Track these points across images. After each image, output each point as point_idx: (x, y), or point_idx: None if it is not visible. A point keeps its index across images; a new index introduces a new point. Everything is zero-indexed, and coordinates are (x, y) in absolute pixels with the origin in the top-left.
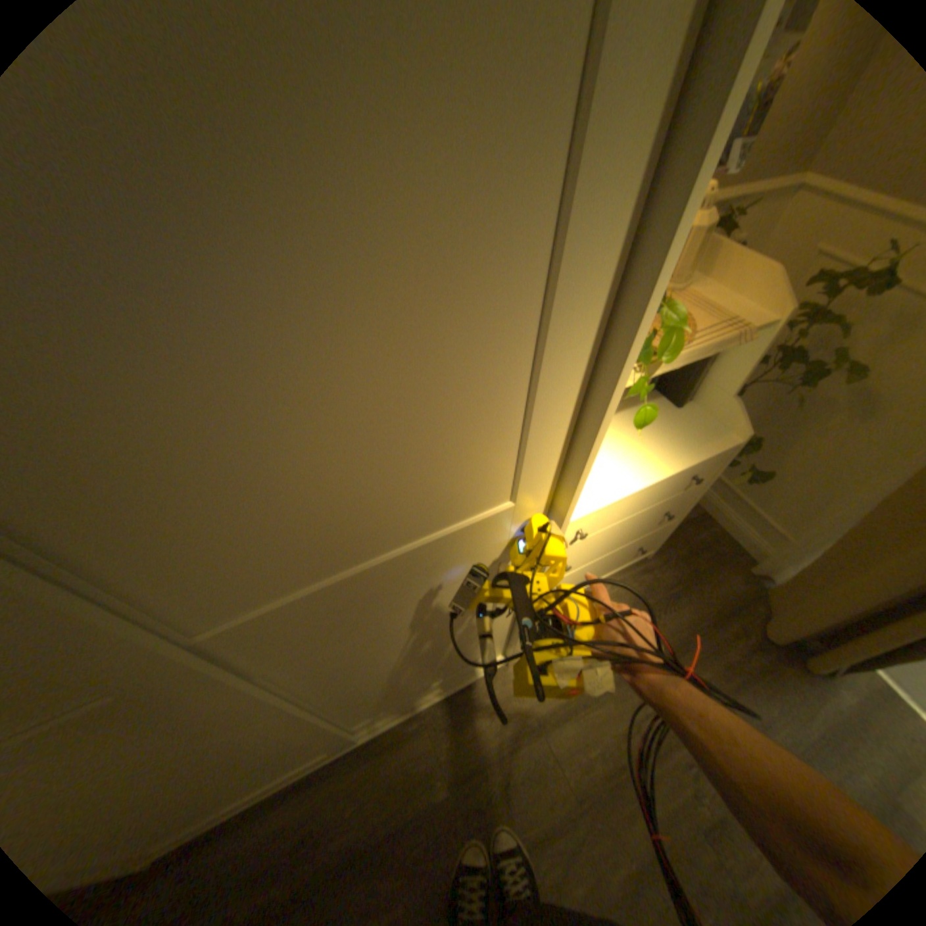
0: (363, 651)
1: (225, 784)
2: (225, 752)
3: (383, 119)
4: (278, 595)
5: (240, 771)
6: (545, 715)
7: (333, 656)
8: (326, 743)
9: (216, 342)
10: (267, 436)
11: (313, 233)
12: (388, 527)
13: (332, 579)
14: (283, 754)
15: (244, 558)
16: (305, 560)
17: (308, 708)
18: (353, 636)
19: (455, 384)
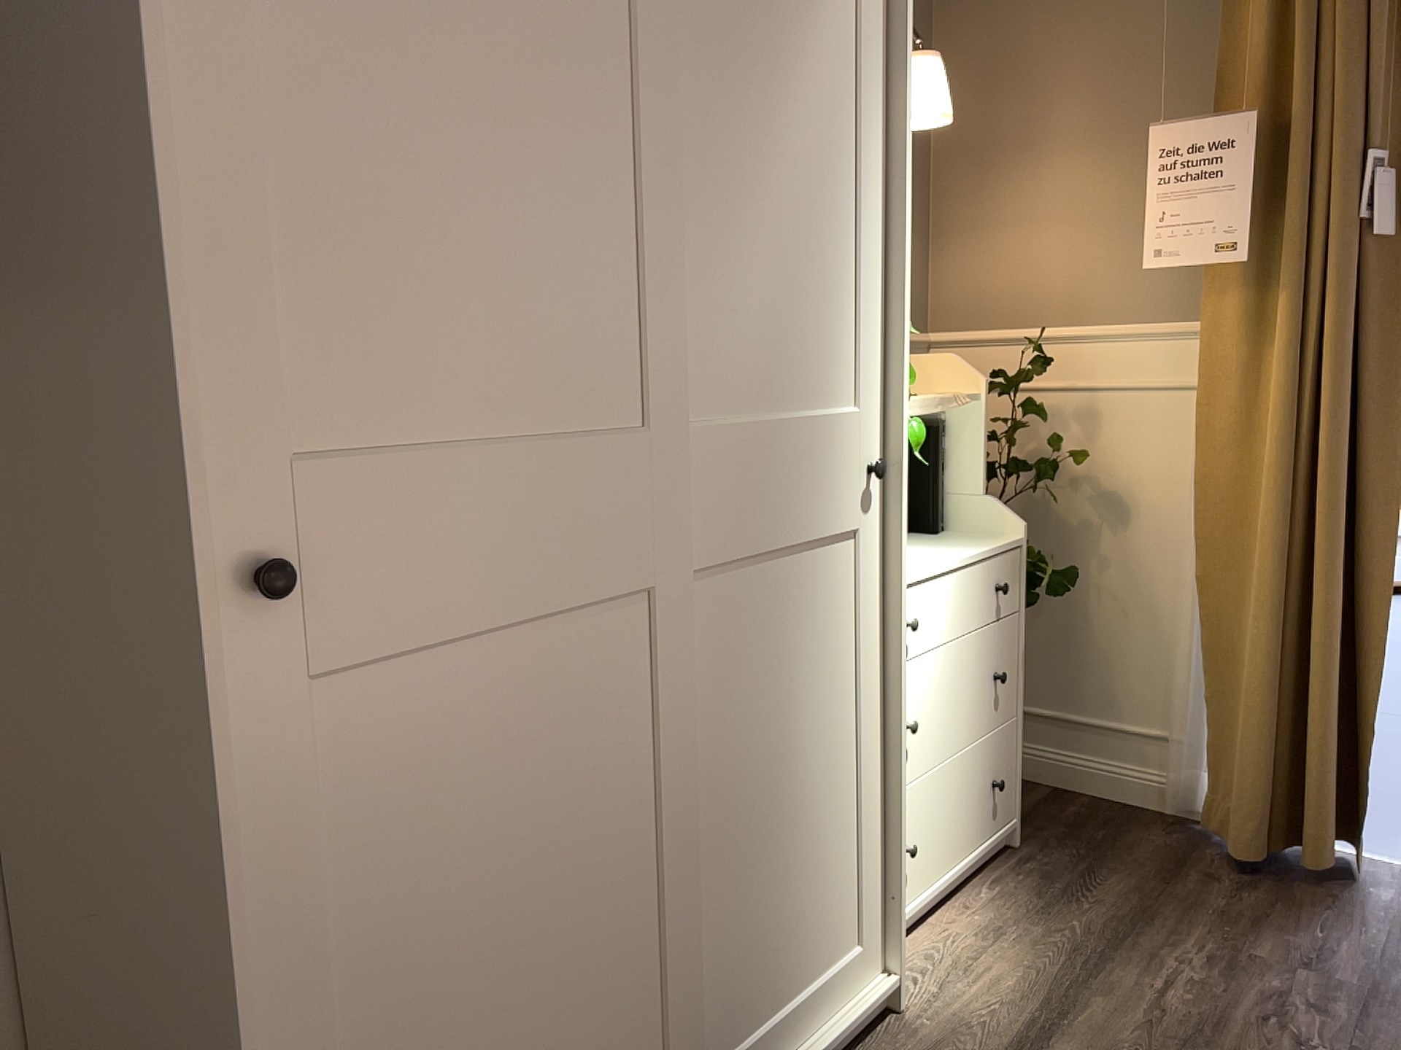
0: (749, 657)
1: (561, 1029)
2: (617, 794)
3: (810, 93)
4: (727, 412)
5: (592, 969)
6: (1013, 1045)
7: (728, 629)
8: (684, 1025)
9: (757, 154)
10: (757, 223)
11: (789, 123)
12: (790, 373)
13: (758, 418)
14: (638, 977)
15: (724, 336)
16: (747, 374)
17: (688, 793)
18: (749, 588)
19: (826, 238)
